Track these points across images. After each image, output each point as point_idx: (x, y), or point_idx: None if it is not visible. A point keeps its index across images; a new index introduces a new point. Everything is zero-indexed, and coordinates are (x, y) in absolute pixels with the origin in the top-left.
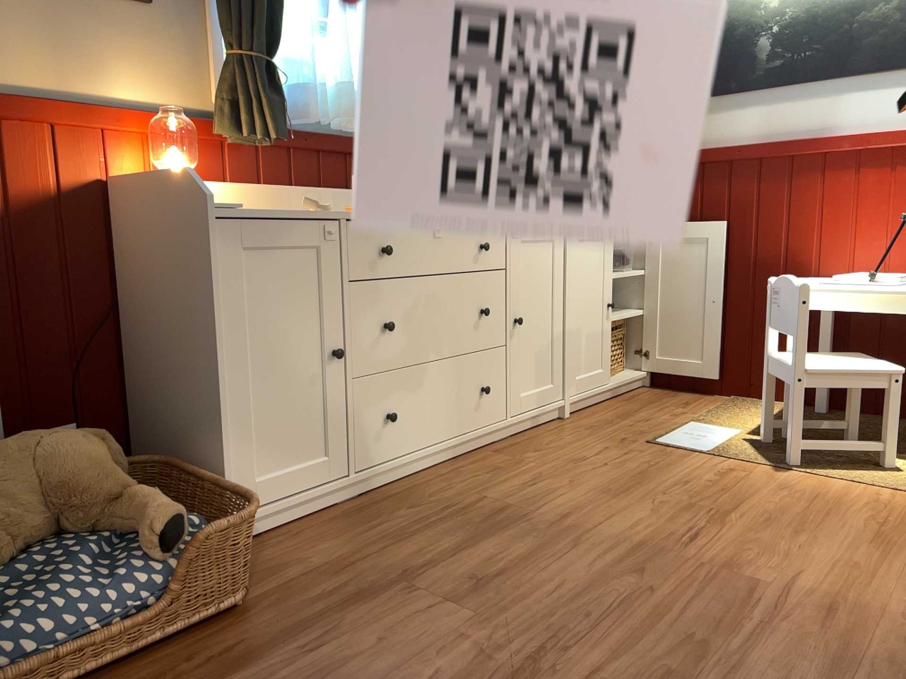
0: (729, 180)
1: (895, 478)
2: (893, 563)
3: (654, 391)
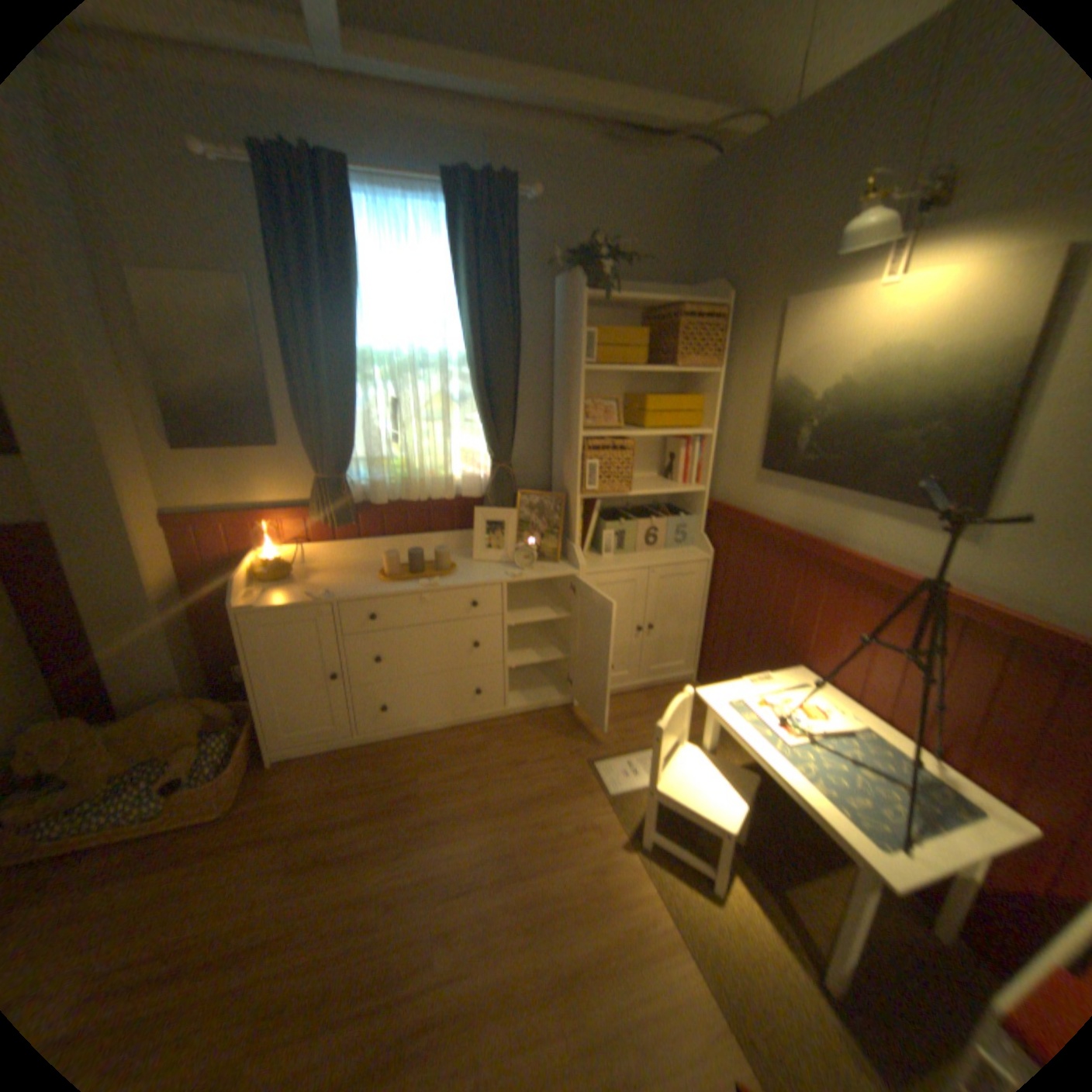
0: (764, 550)
1: (700, 918)
2: (538, 1016)
3: None
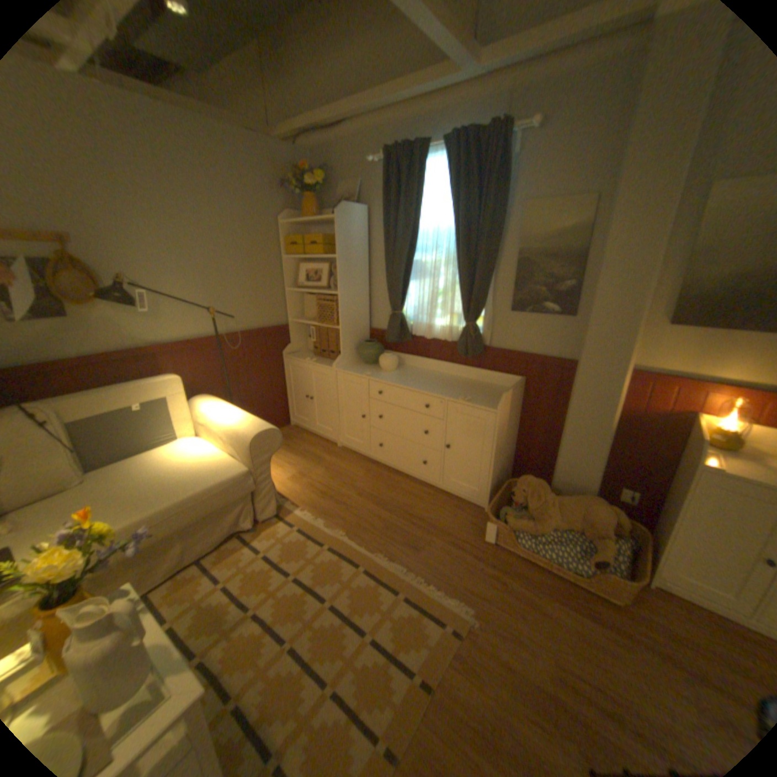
0: None
1: None
2: None
3: None
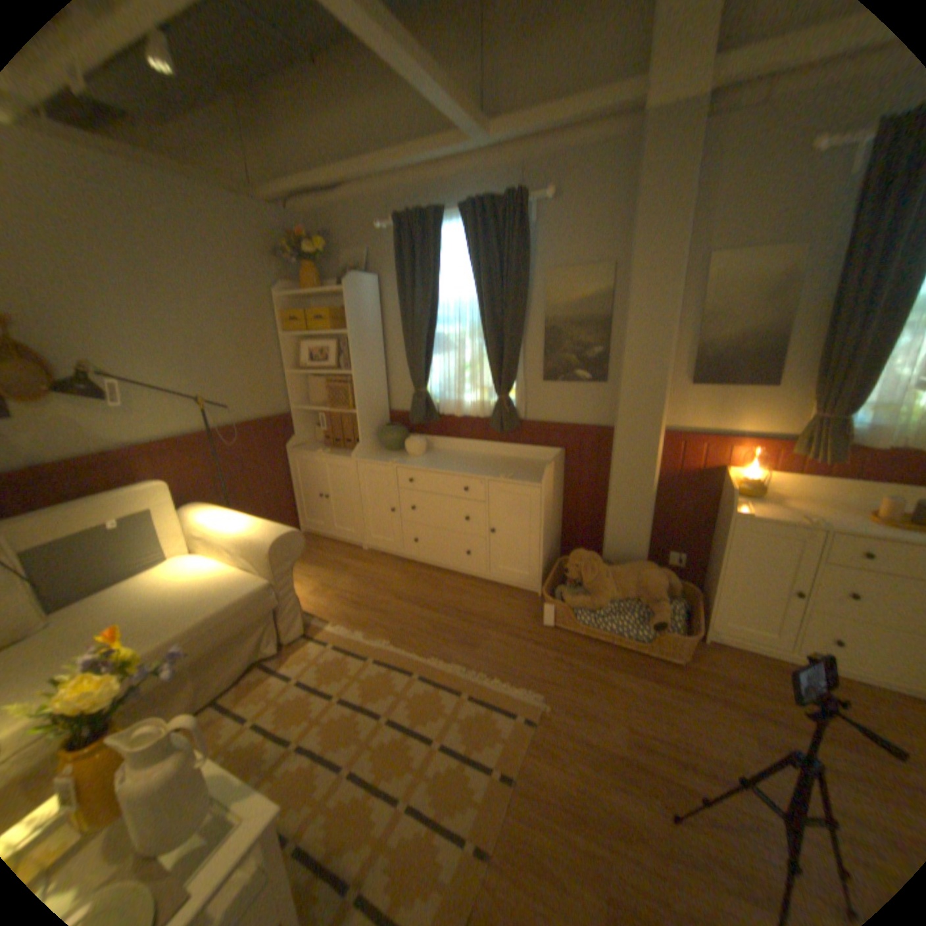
0: None
1: None
2: None
3: None
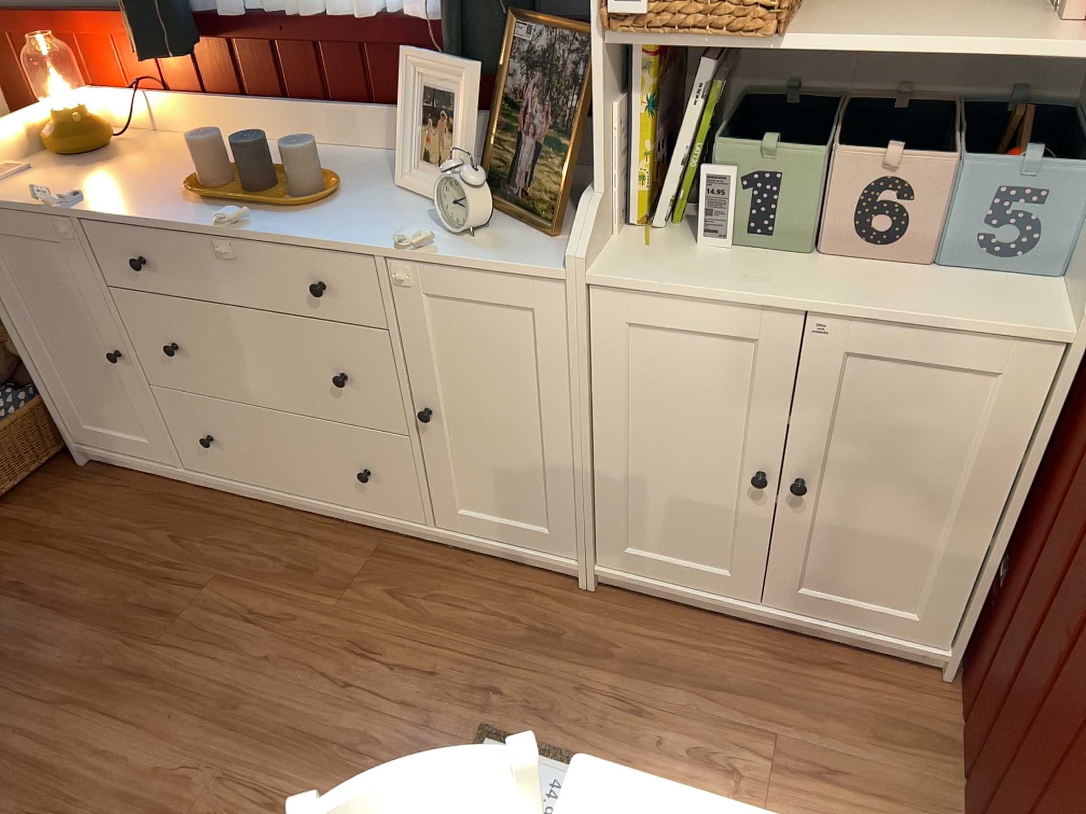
0: None
1: None
2: None
3: (895, 693)
